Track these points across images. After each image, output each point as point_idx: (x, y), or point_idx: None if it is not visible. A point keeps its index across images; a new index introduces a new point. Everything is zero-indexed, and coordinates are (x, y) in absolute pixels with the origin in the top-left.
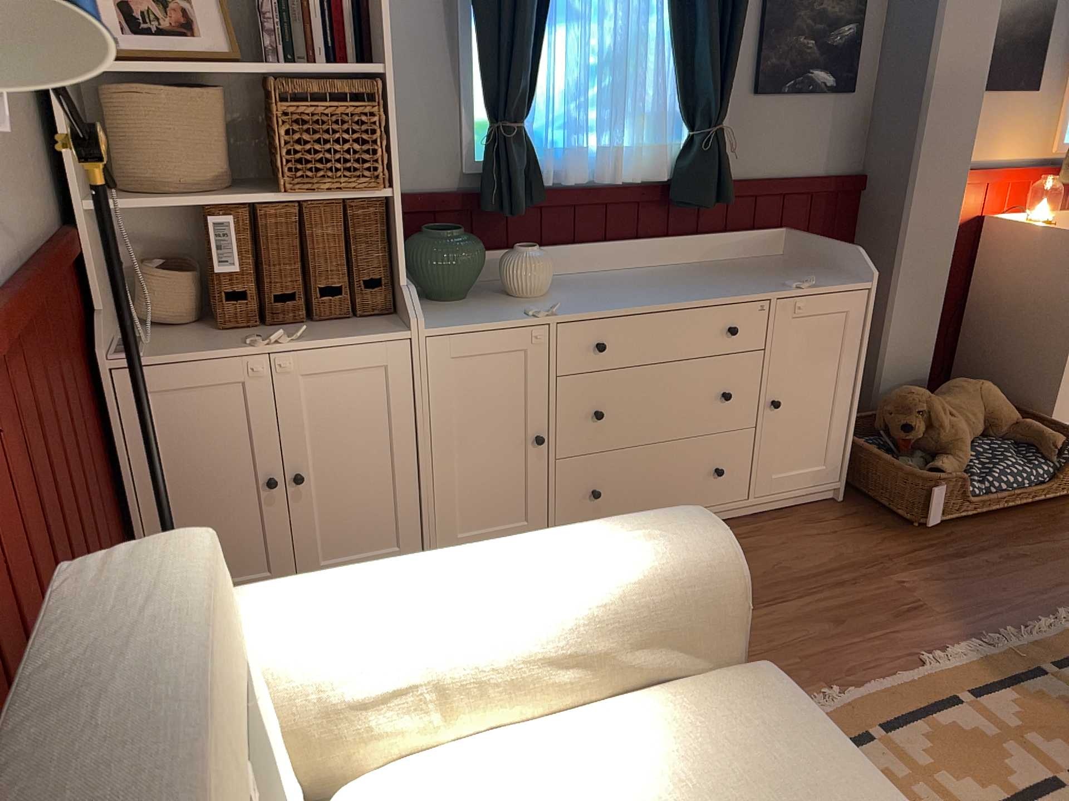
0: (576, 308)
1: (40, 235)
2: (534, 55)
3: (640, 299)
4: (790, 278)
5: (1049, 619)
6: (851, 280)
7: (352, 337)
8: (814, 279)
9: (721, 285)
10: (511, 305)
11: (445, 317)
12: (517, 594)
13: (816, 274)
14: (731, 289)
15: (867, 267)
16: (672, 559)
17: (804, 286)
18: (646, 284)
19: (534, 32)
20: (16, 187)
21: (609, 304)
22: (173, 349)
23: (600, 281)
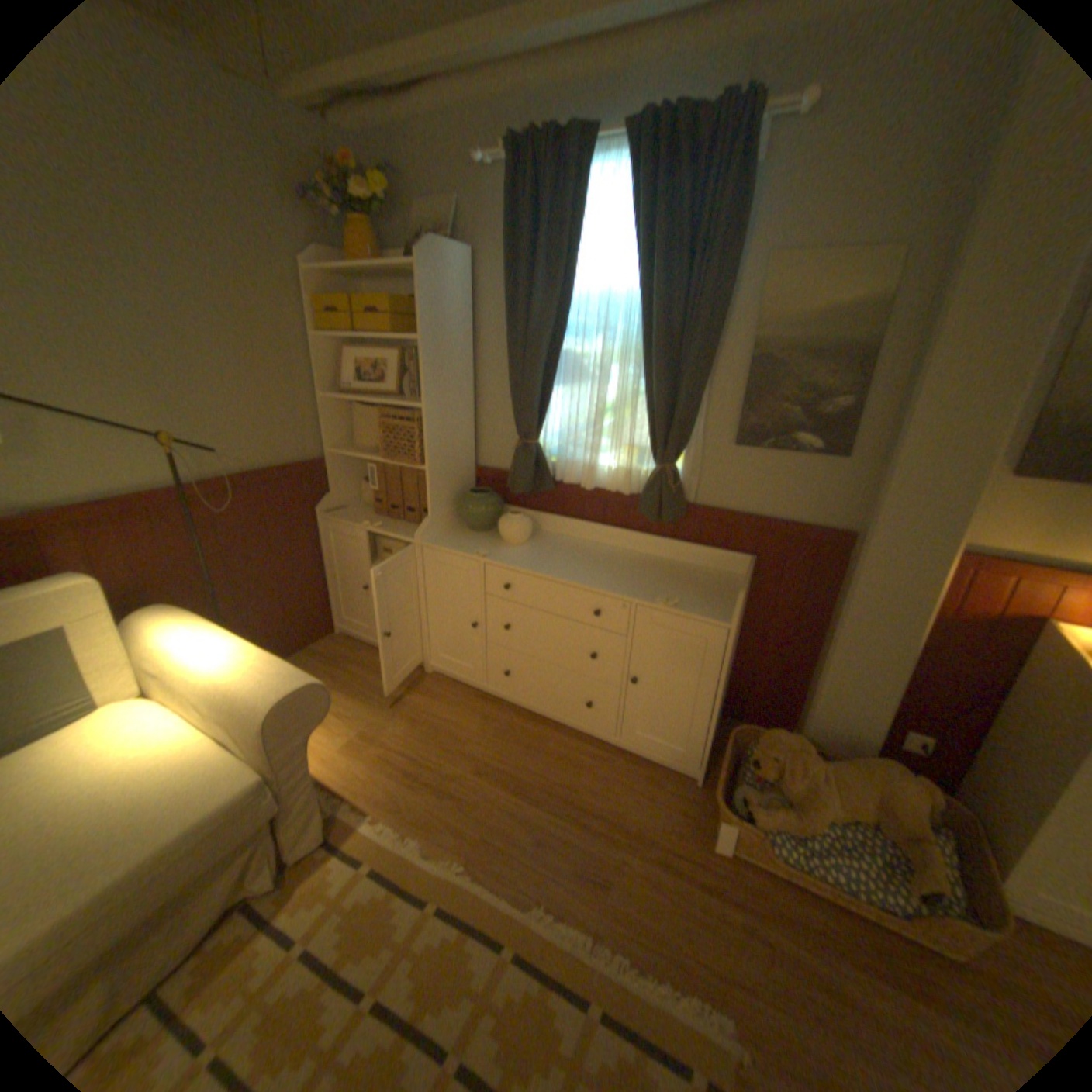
0: (506, 558)
1: (285, 459)
2: (543, 401)
3: (548, 568)
4: (685, 594)
5: (677, 995)
6: (723, 616)
7: (397, 534)
8: (696, 603)
9: (621, 579)
10: (490, 544)
11: (447, 539)
12: (198, 668)
13: (712, 600)
14: (618, 584)
15: (740, 611)
16: (247, 695)
17: (668, 604)
18: (584, 560)
19: (537, 388)
20: (262, 441)
21: (527, 563)
22: (345, 516)
23: (572, 548)
